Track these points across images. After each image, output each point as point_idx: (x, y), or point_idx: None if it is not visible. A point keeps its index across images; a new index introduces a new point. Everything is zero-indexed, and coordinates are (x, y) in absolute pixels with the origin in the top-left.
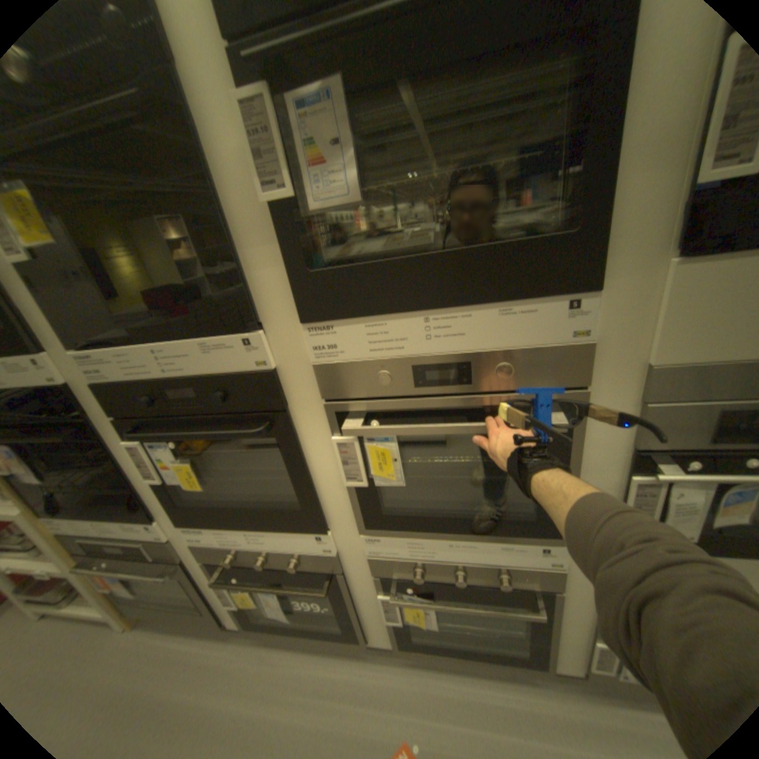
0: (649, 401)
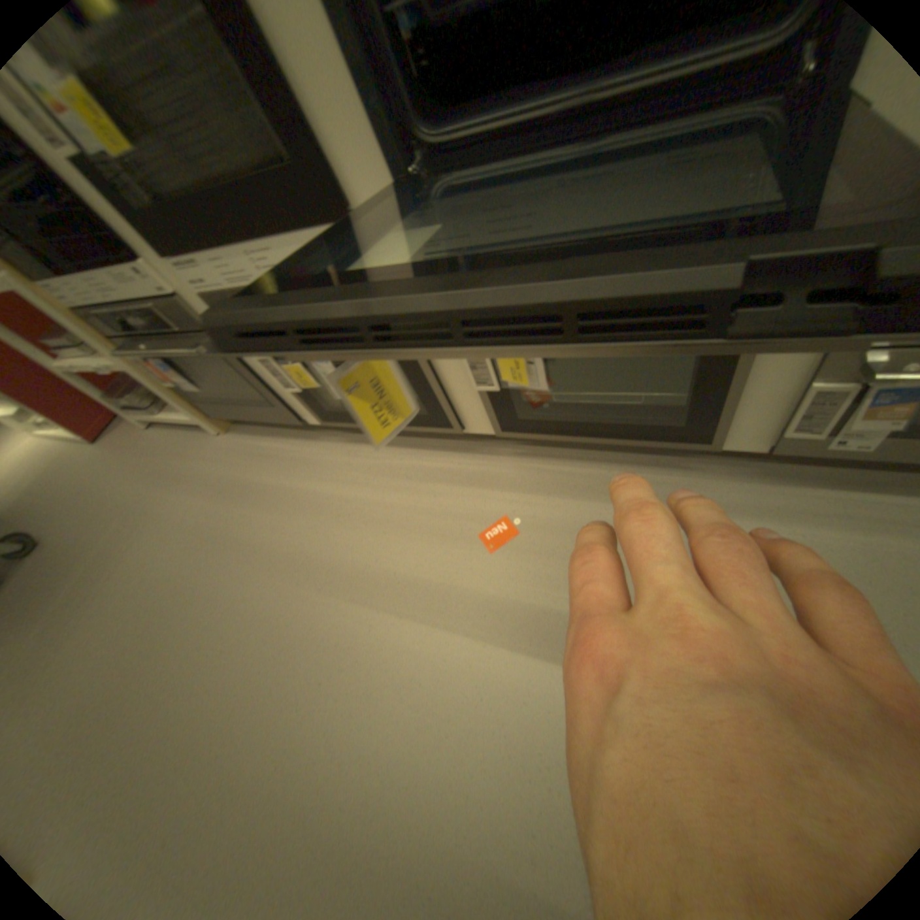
0: None
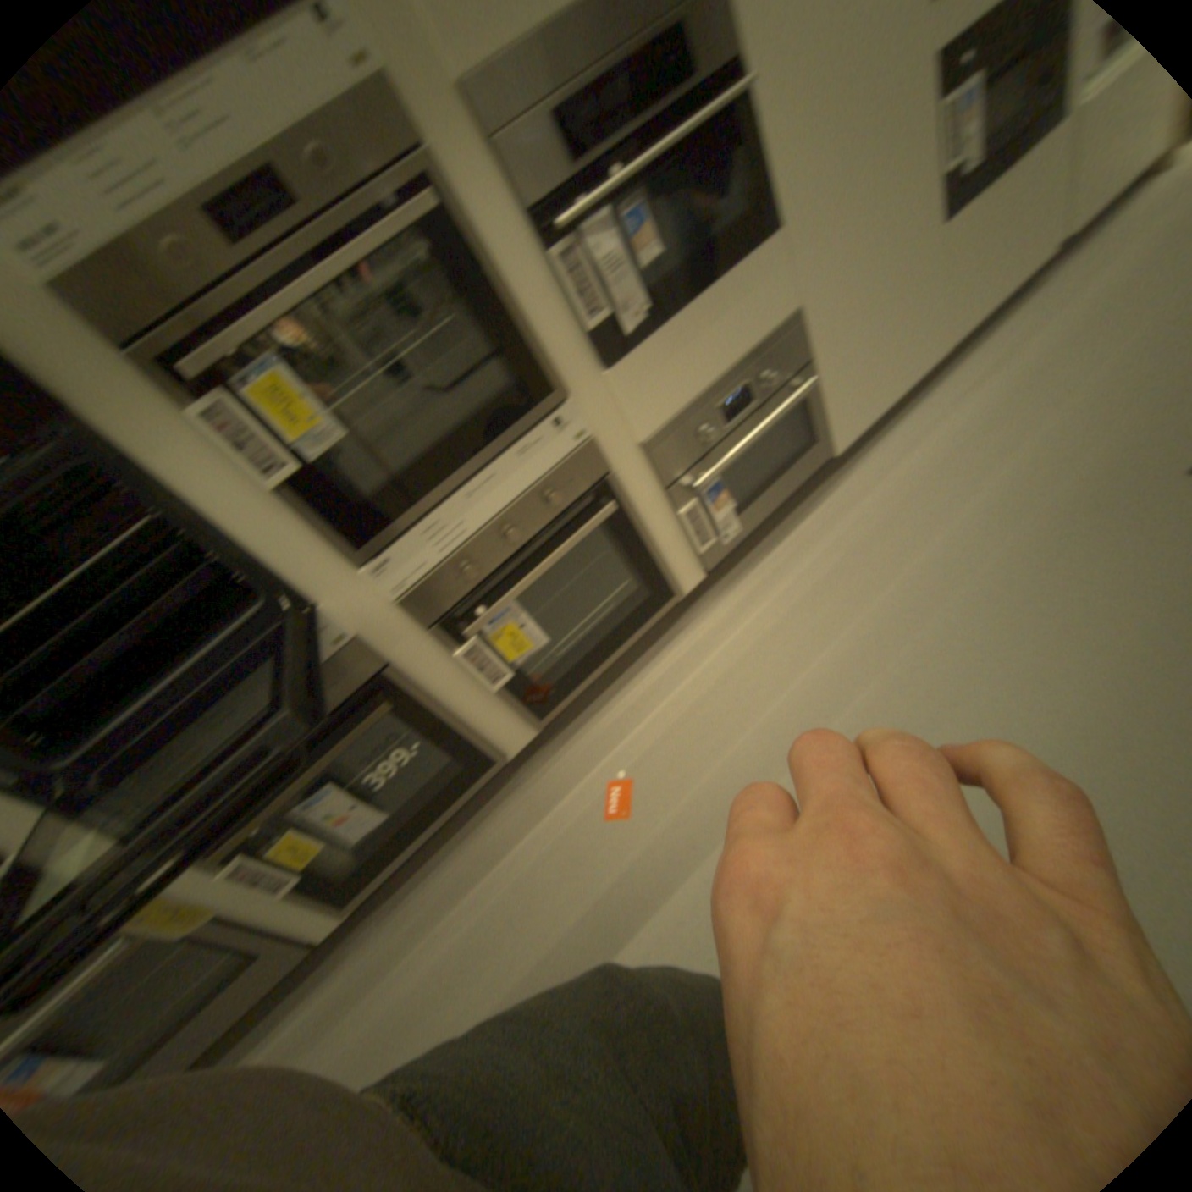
0: (489, 129)
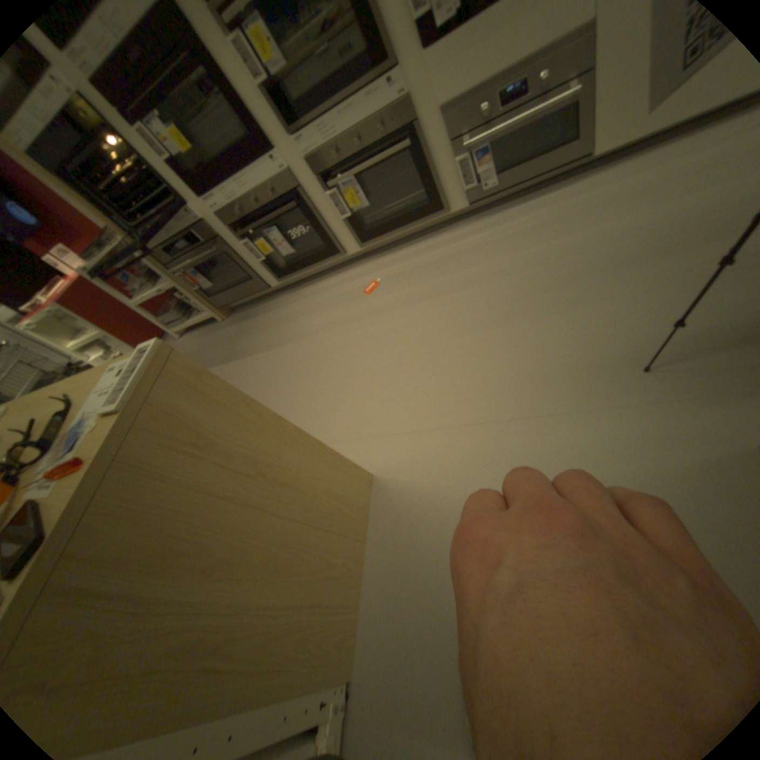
0: None
